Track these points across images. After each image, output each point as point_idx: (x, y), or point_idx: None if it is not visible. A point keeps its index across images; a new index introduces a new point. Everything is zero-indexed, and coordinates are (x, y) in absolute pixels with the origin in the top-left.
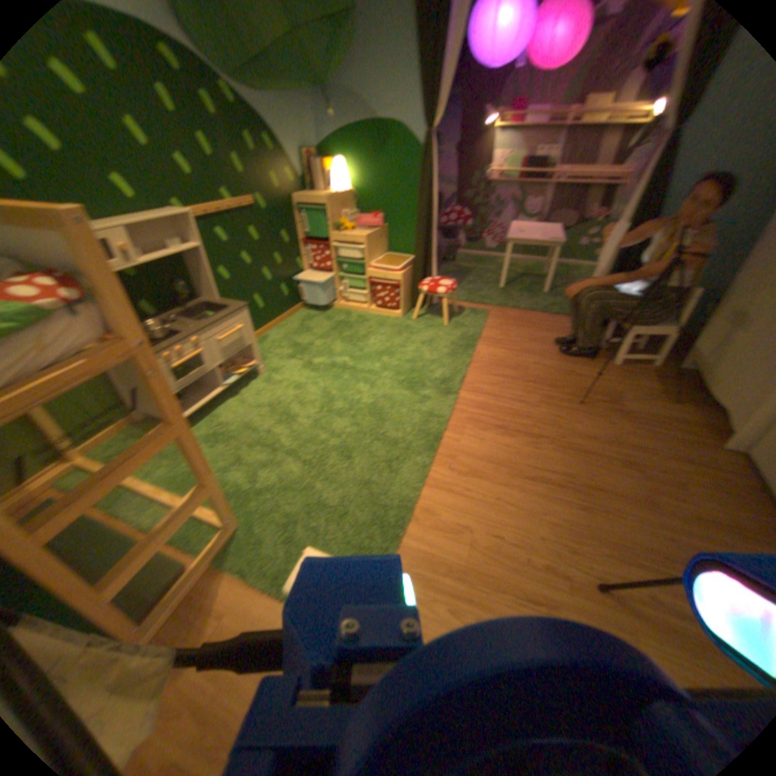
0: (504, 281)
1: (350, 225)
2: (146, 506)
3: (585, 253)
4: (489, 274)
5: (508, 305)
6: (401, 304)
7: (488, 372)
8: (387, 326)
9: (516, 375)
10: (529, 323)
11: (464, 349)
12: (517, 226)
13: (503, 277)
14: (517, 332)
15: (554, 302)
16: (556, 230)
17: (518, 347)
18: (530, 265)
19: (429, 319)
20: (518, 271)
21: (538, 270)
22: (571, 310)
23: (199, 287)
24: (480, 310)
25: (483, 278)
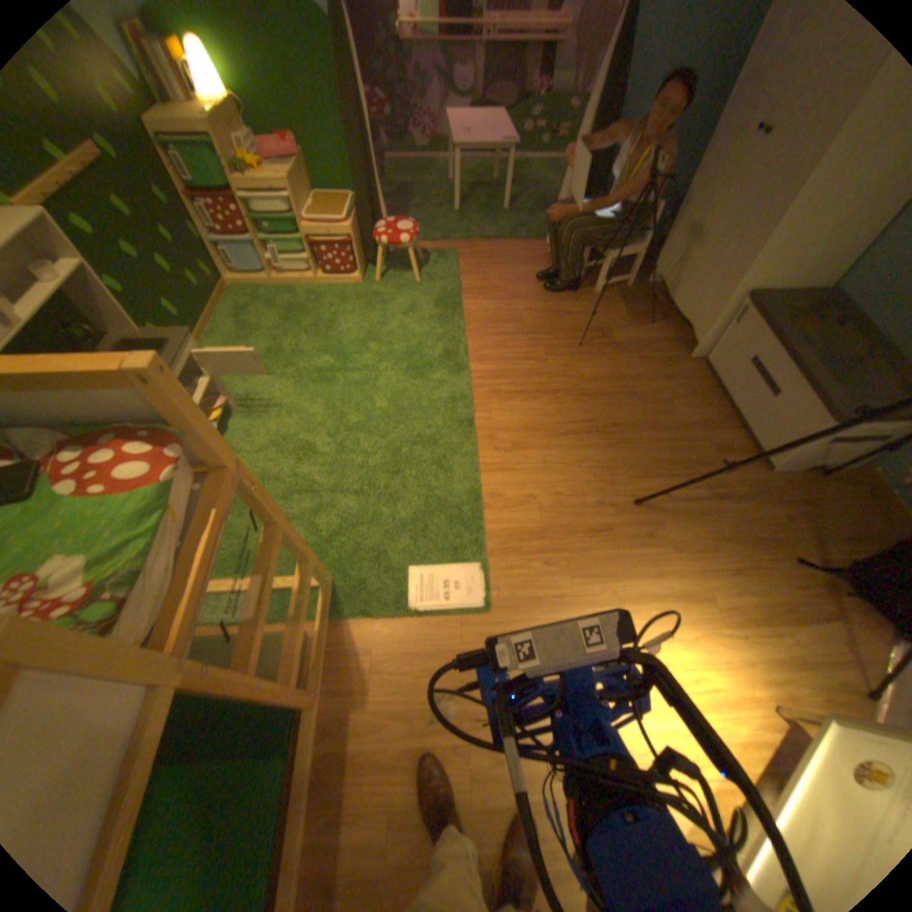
0: (458, 200)
1: (251, 156)
2: (219, 599)
3: (535, 143)
4: (438, 191)
5: (476, 236)
6: (360, 265)
7: (489, 332)
8: (354, 299)
9: (516, 329)
10: (505, 257)
11: (455, 310)
12: (458, 119)
13: (455, 194)
14: (498, 273)
15: (522, 222)
16: (505, 121)
17: (506, 293)
18: (478, 168)
19: (398, 277)
20: (468, 182)
21: (490, 176)
22: (541, 230)
23: (98, 317)
24: (449, 251)
25: (434, 200)
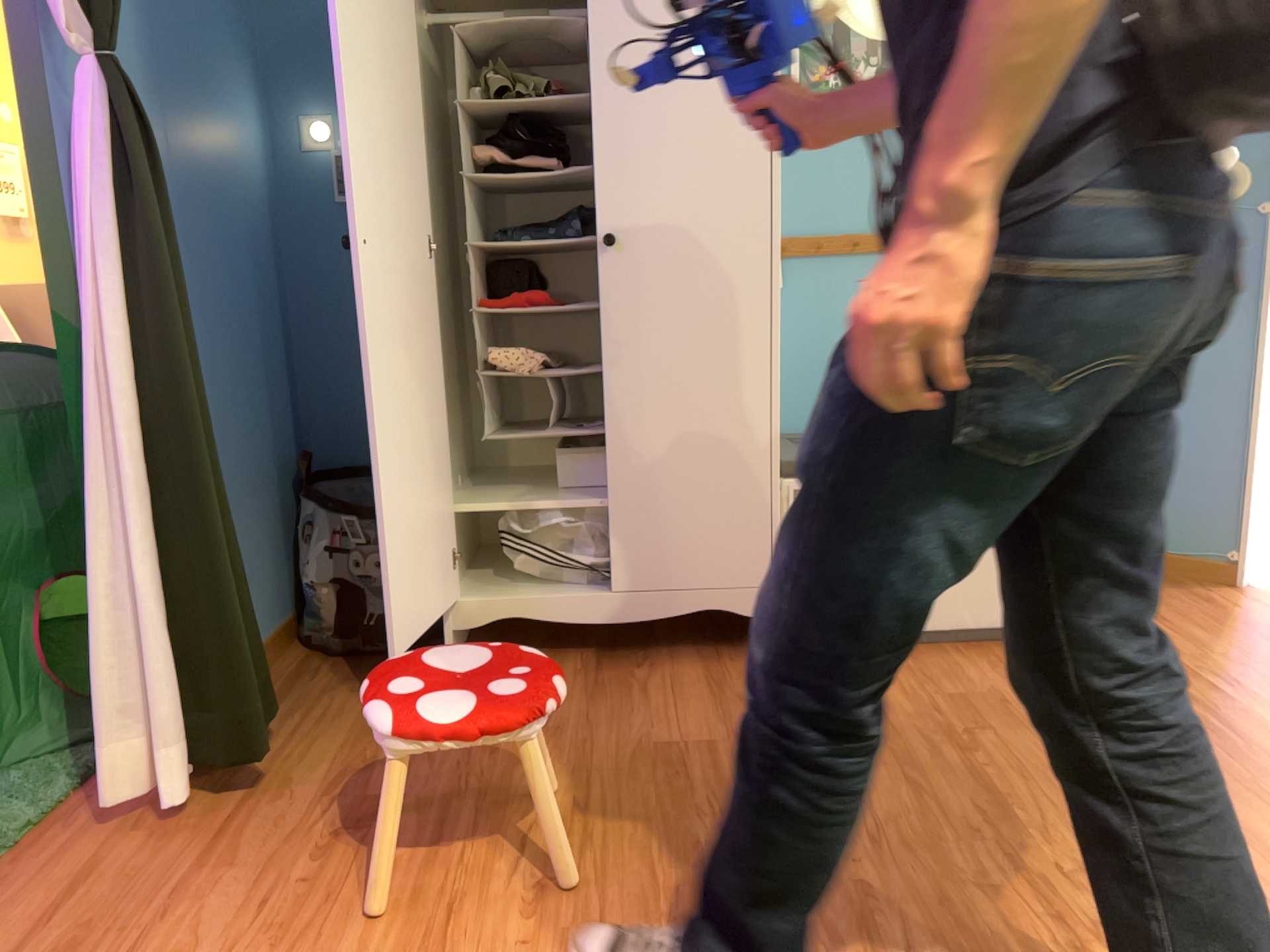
0: None
1: None
2: None
3: None
4: None
5: None
6: None
7: None
8: None
9: None
10: None
11: None
12: None
13: None
14: None
15: None
16: None
17: None
18: None
19: None
20: None
21: None
22: None
23: None
24: None
25: None
